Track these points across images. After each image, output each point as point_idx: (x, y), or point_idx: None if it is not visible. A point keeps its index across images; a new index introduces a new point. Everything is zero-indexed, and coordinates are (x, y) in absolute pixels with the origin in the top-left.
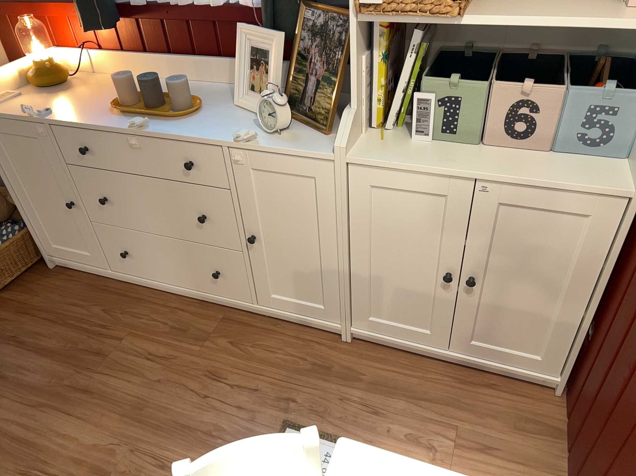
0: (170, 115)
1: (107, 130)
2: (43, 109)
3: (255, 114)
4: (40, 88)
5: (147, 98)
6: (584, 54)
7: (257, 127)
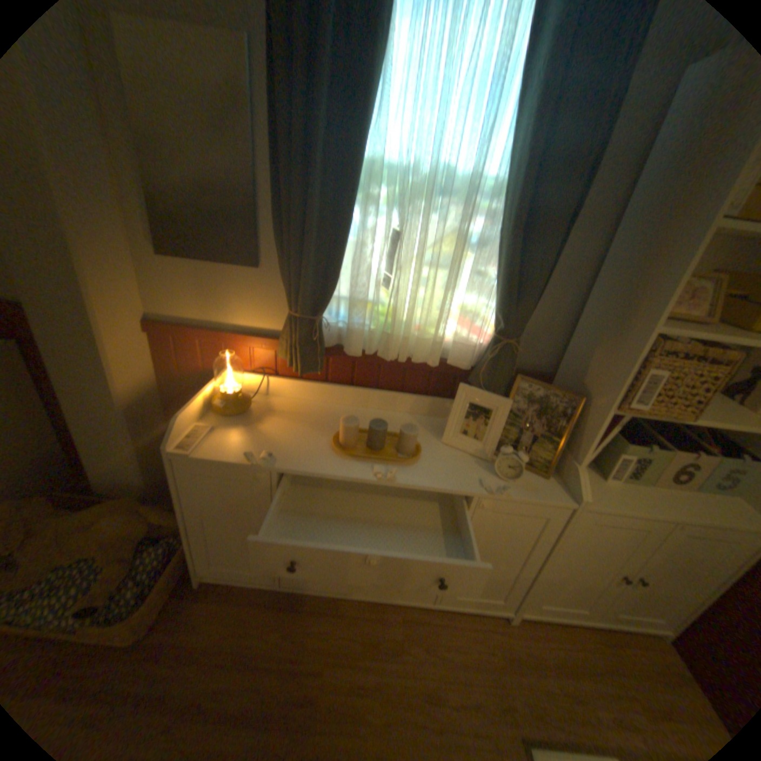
0: (406, 463)
1: (348, 481)
2: (264, 455)
3: (469, 456)
4: (227, 418)
5: (370, 441)
6: None
7: (487, 474)
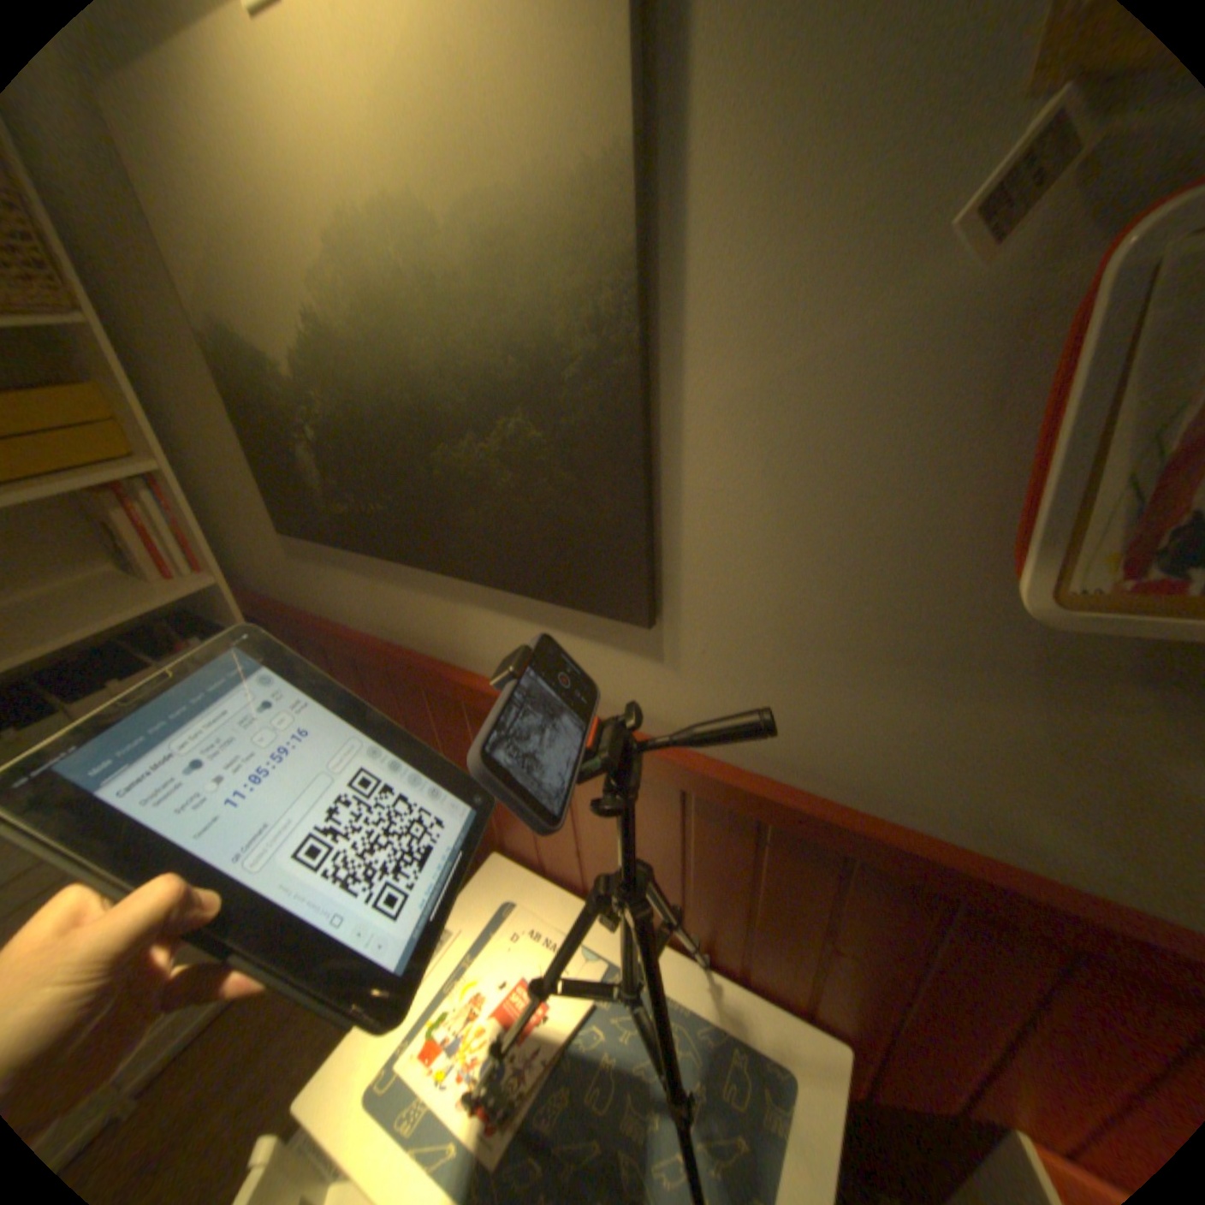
0: None
1: None
2: None
3: None
4: None
5: None
6: (131, 631)
7: None
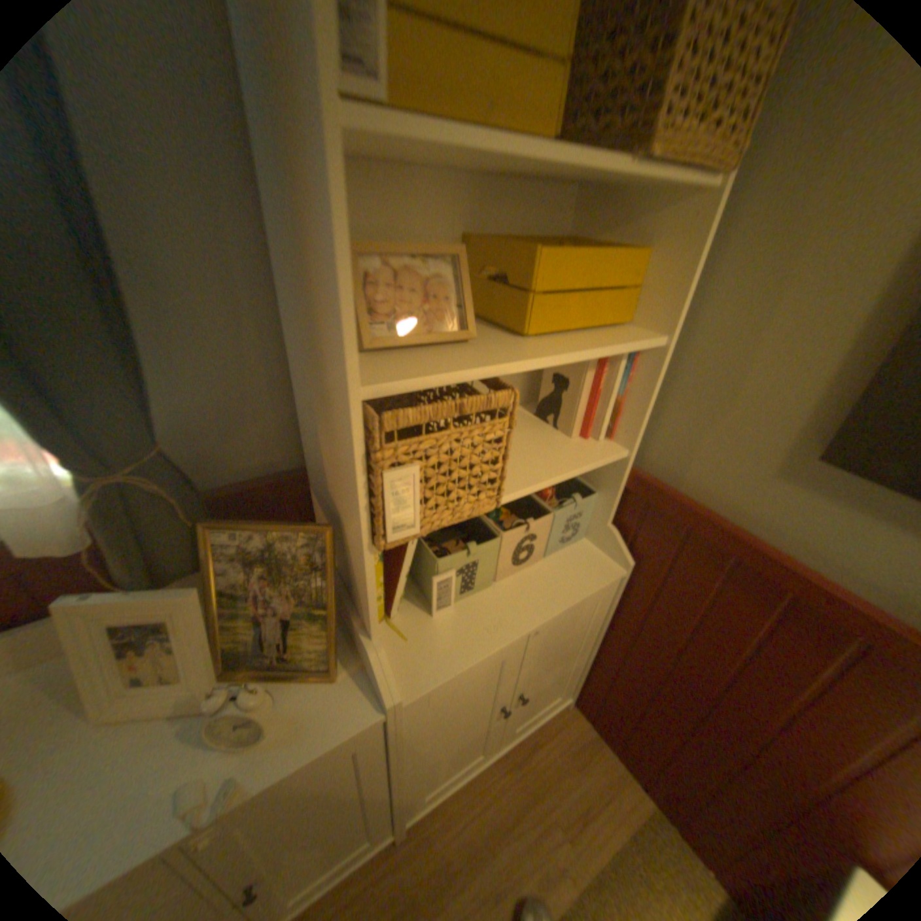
0: None
1: None
2: None
3: (166, 721)
4: None
5: None
6: None
7: (203, 754)
